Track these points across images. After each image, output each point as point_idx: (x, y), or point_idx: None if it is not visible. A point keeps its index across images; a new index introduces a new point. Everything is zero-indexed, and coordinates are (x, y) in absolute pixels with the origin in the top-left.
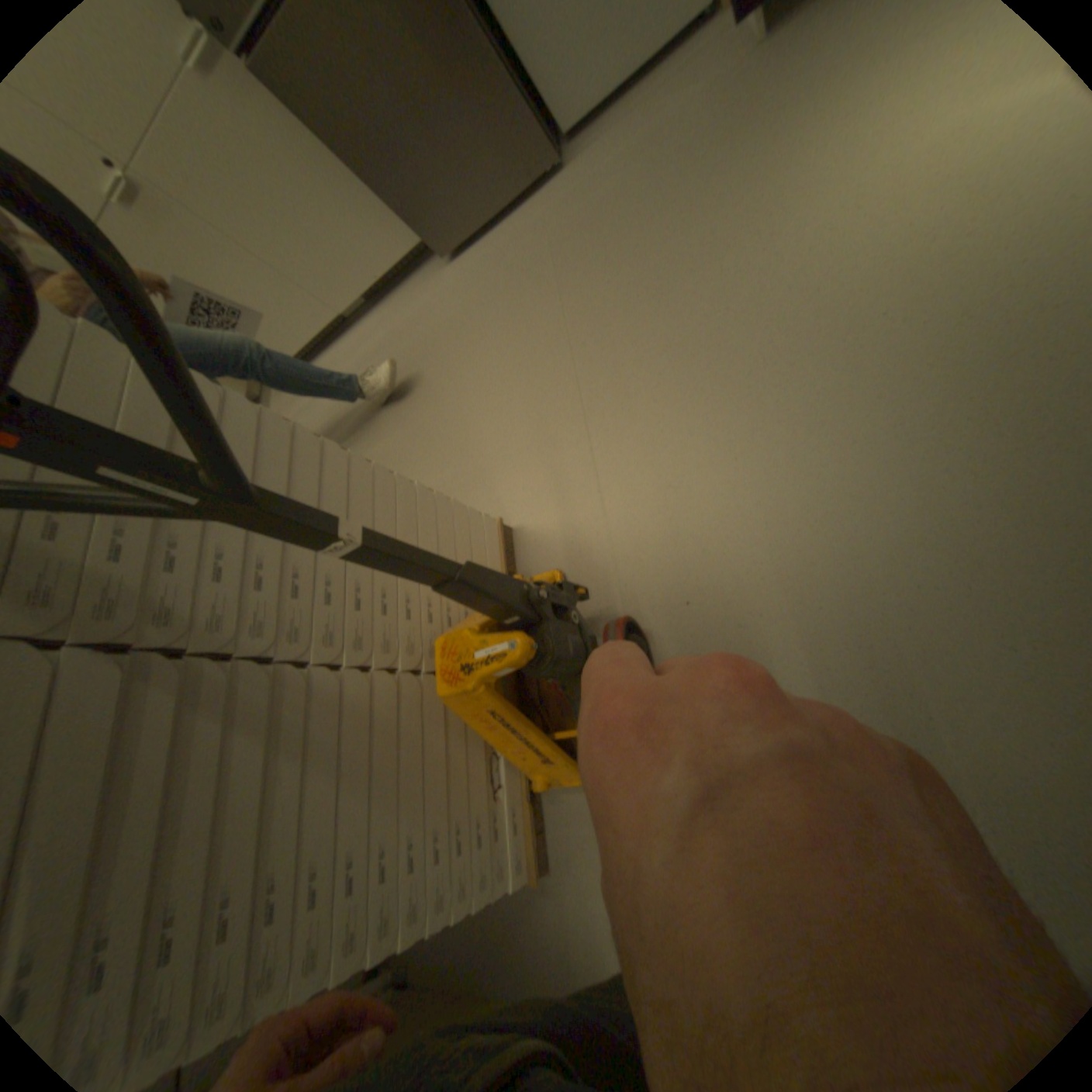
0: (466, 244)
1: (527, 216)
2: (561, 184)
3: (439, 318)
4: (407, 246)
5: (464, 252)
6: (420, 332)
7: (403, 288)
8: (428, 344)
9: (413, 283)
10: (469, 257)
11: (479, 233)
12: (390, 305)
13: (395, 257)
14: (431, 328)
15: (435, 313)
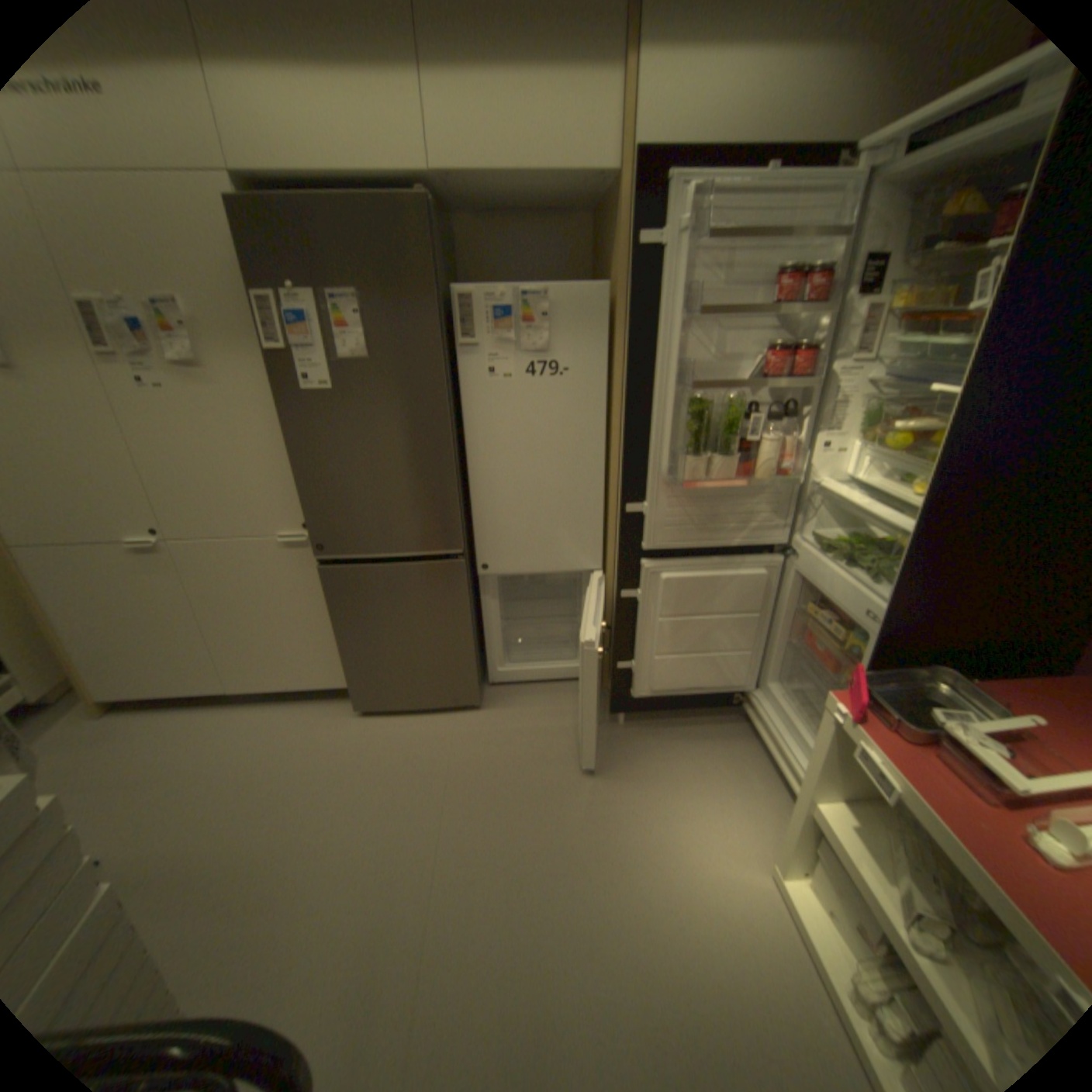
0: (378, 712)
1: (438, 728)
2: (473, 723)
3: (318, 764)
4: (330, 685)
5: (374, 718)
6: (291, 764)
7: (300, 706)
8: (292, 783)
9: (312, 710)
10: (375, 726)
11: (394, 712)
12: (277, 714)
13: (314, 686)
14: (305, 768)
15: (317, 755)
